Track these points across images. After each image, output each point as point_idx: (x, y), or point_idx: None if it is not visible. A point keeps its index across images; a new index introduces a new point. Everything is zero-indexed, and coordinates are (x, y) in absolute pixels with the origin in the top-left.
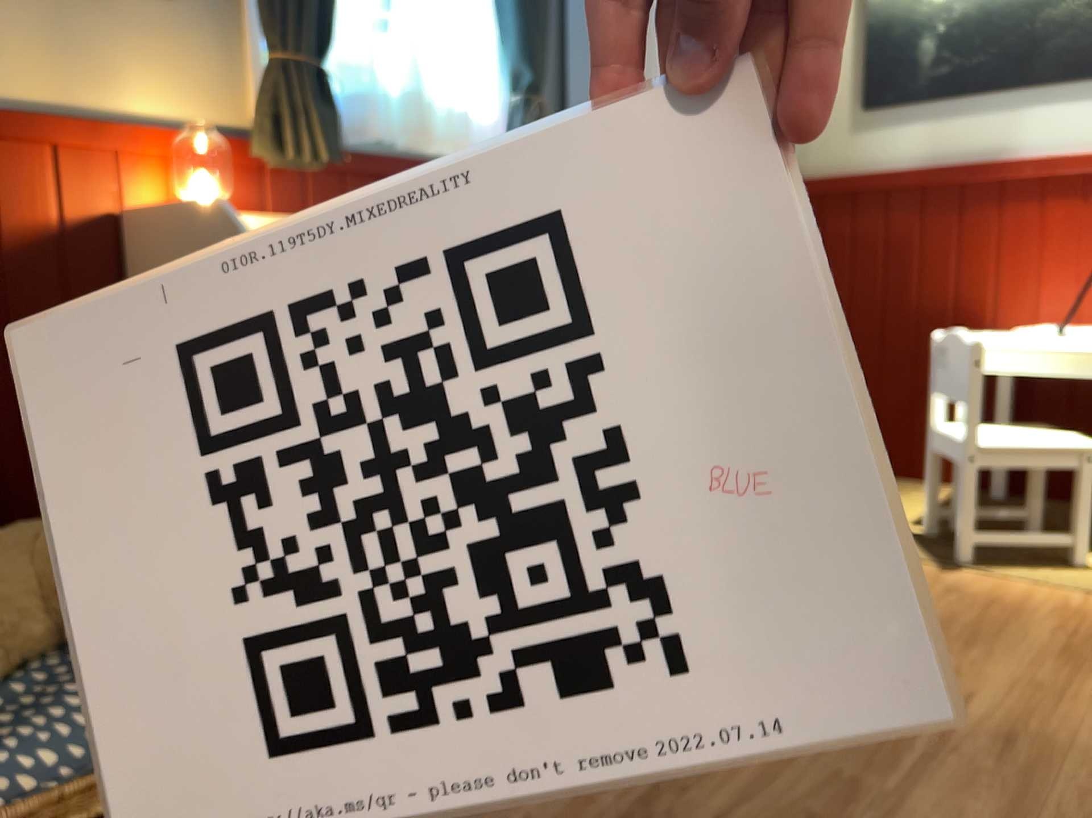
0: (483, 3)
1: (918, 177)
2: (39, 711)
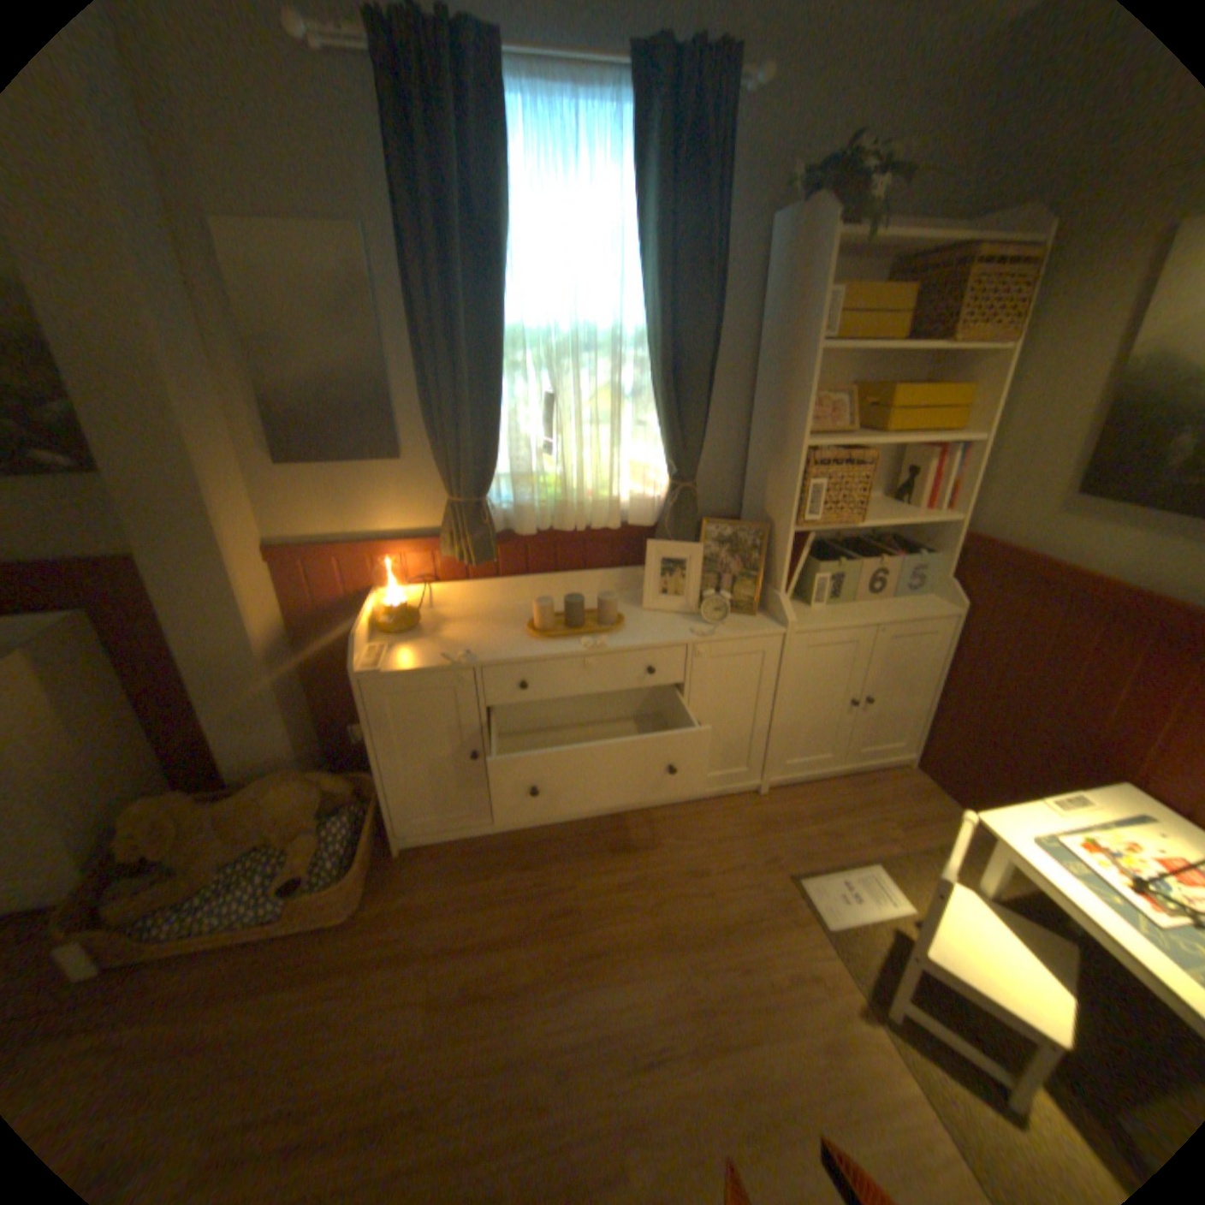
0: (647, 408)
1: (1112, 593)
2: (229, 893)
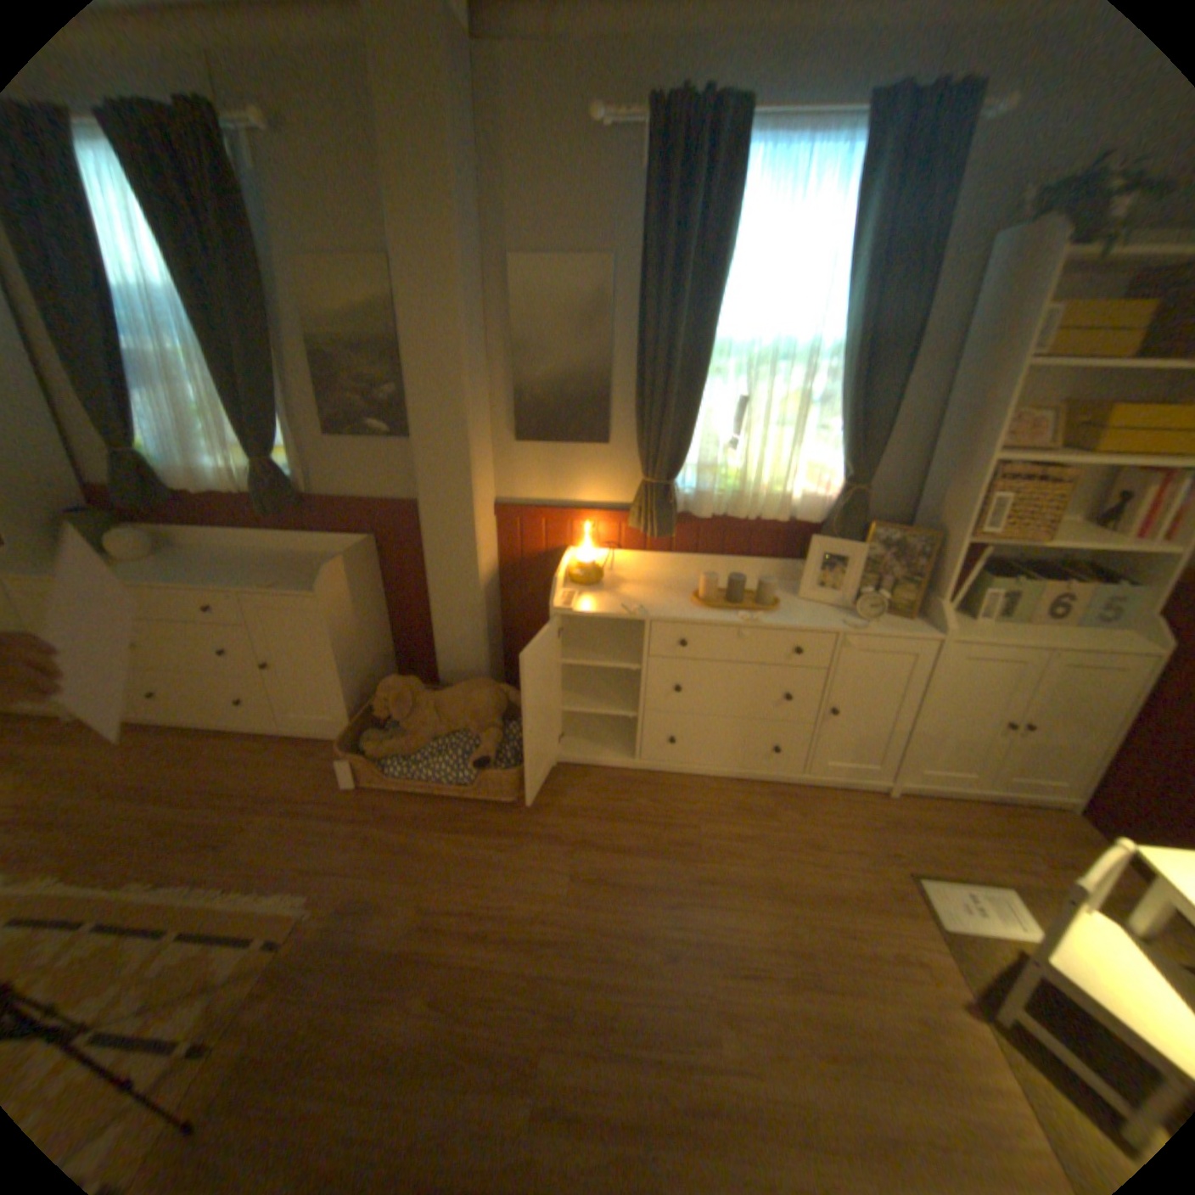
0: (833, 413)
1: None
2: (441, 756)
